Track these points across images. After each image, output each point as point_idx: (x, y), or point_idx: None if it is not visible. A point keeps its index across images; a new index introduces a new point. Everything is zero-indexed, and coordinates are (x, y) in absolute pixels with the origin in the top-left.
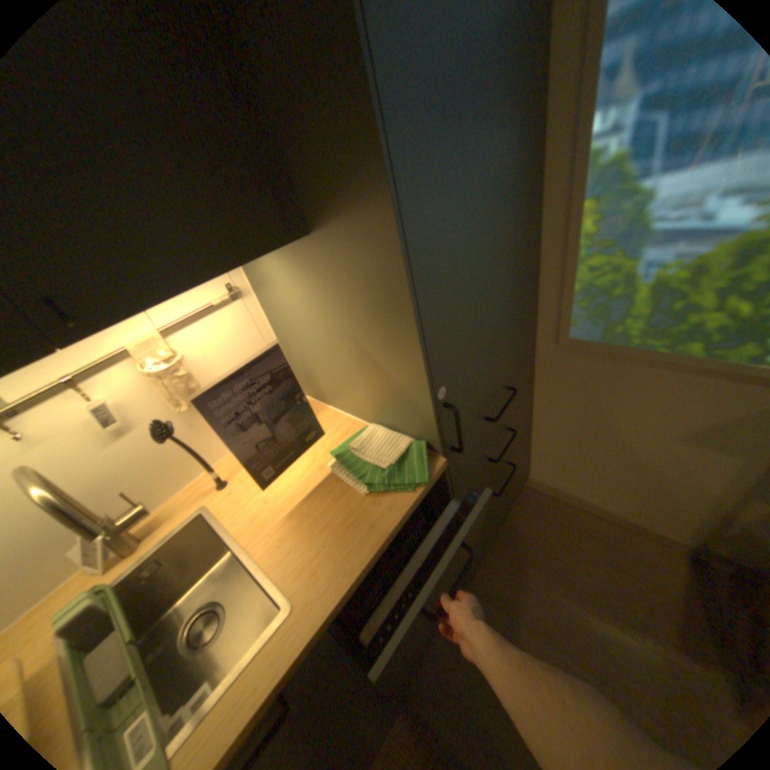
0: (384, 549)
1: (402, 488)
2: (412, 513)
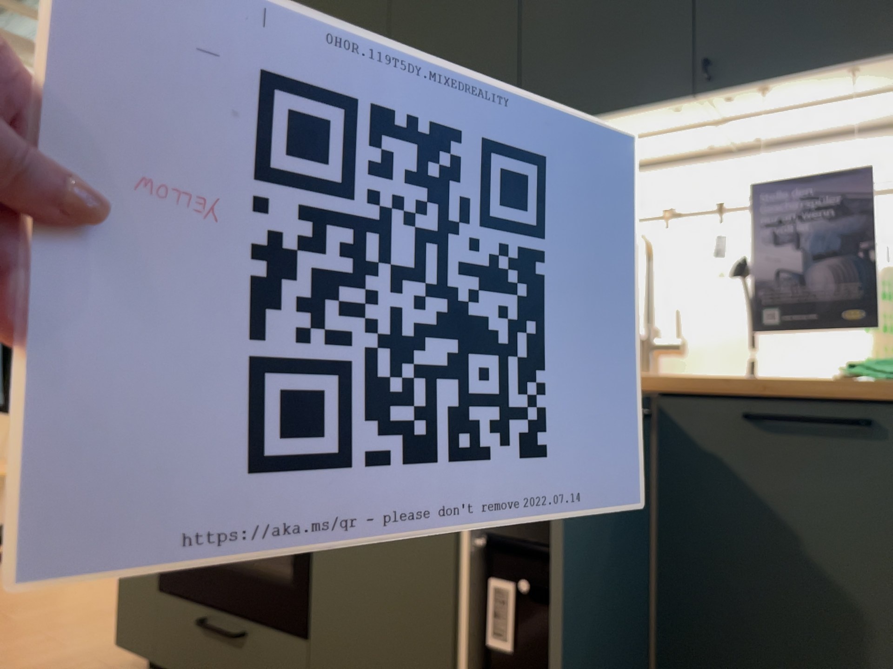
0: (779, 391)
1: (886, 377)
2: (857, 391)
